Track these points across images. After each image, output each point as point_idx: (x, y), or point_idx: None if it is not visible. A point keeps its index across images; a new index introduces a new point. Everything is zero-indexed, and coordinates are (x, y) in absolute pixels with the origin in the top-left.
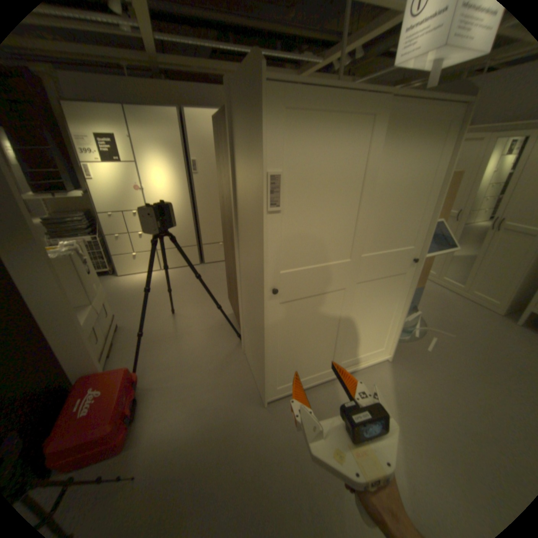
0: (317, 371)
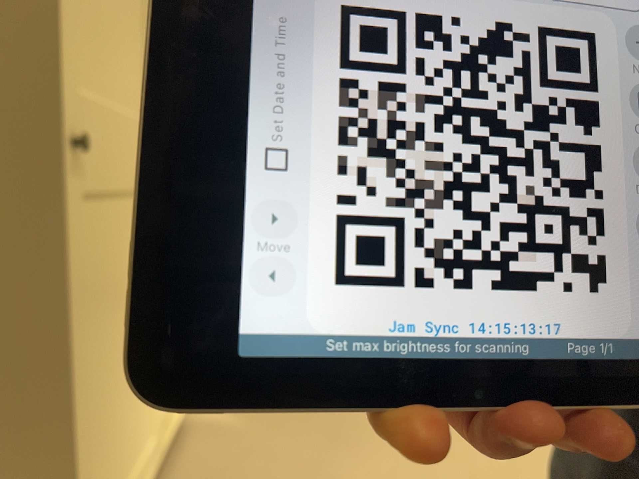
0: (132, 458)
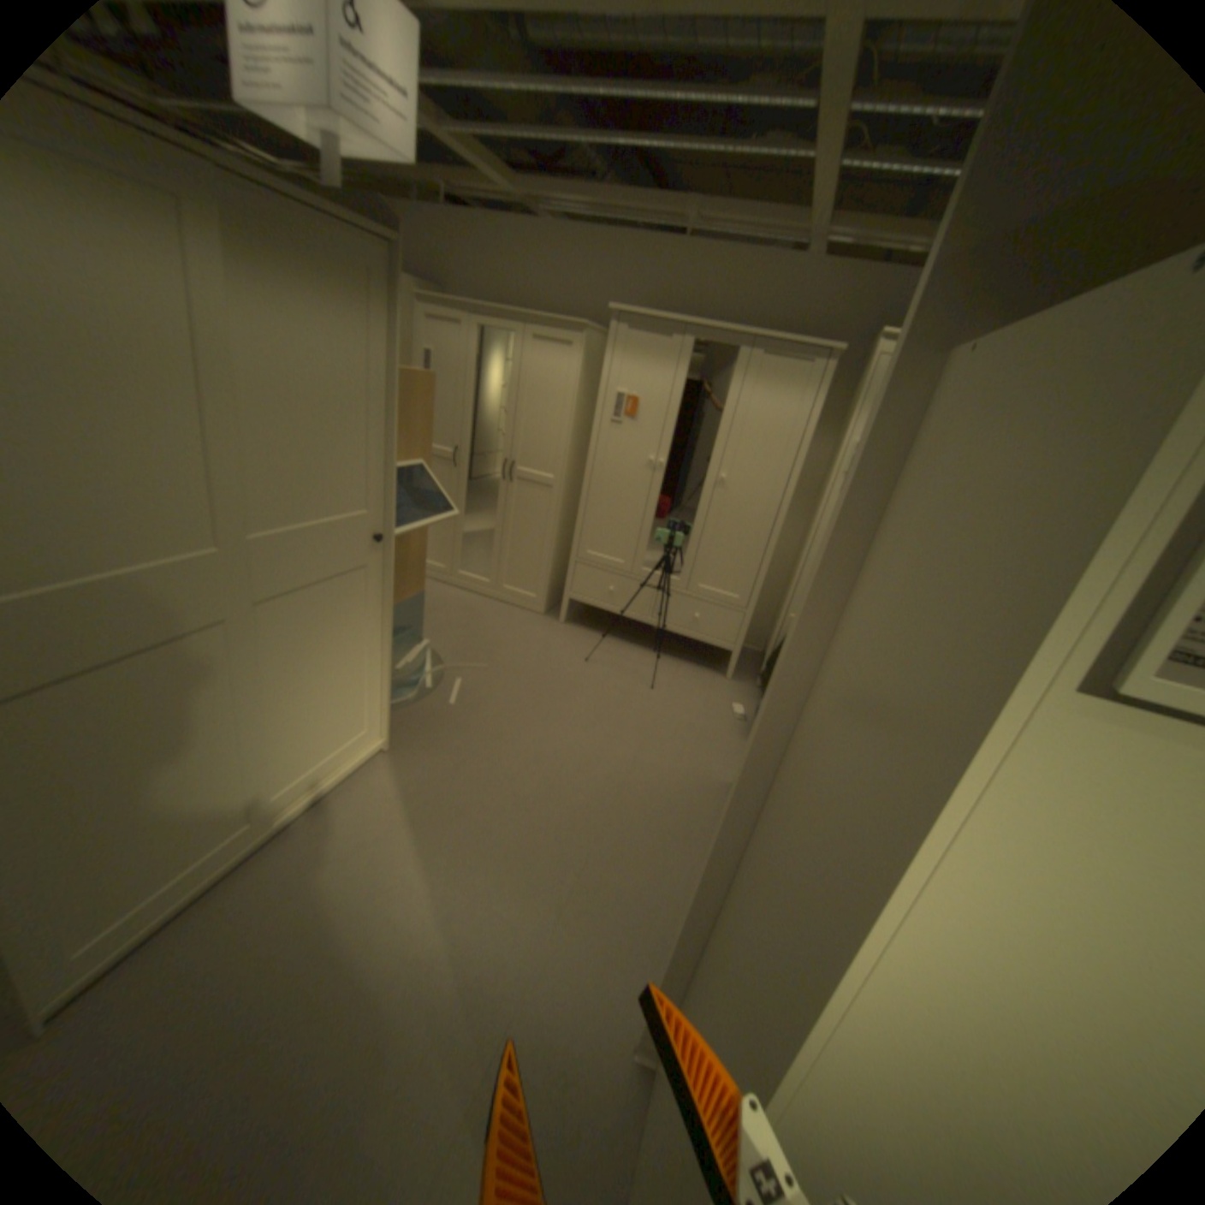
0: (207, 844)
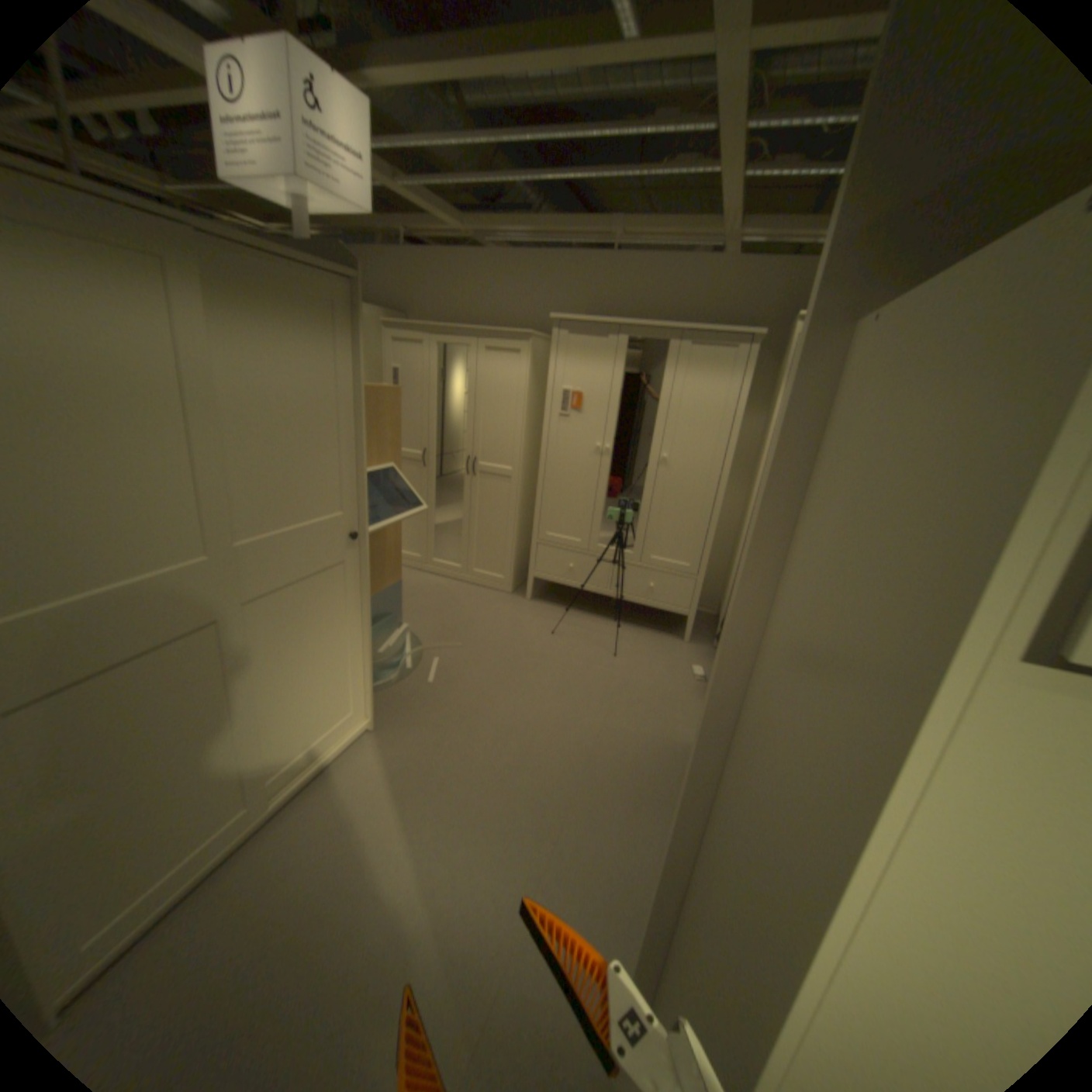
0: (205, 831)
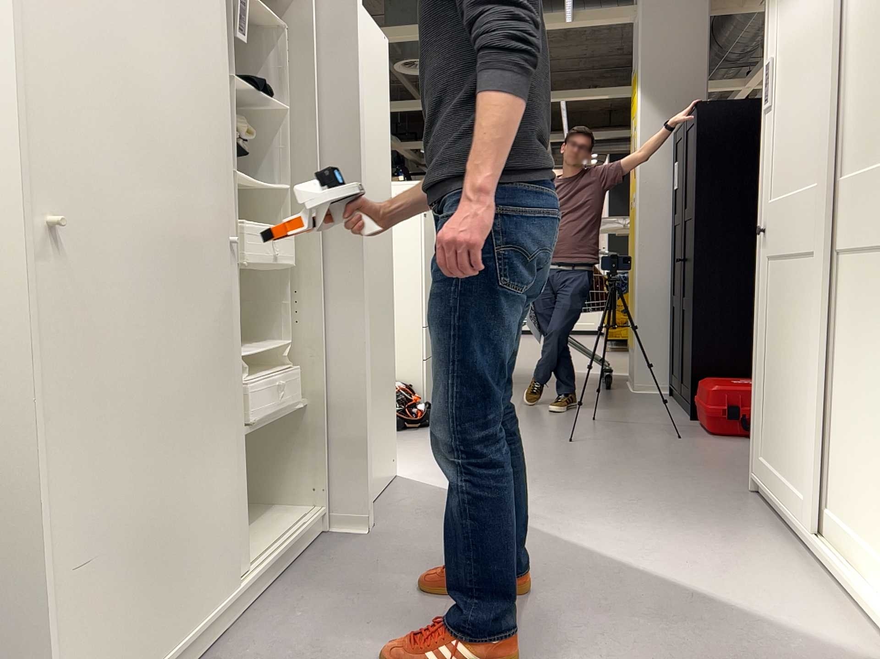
0: (787, 470)
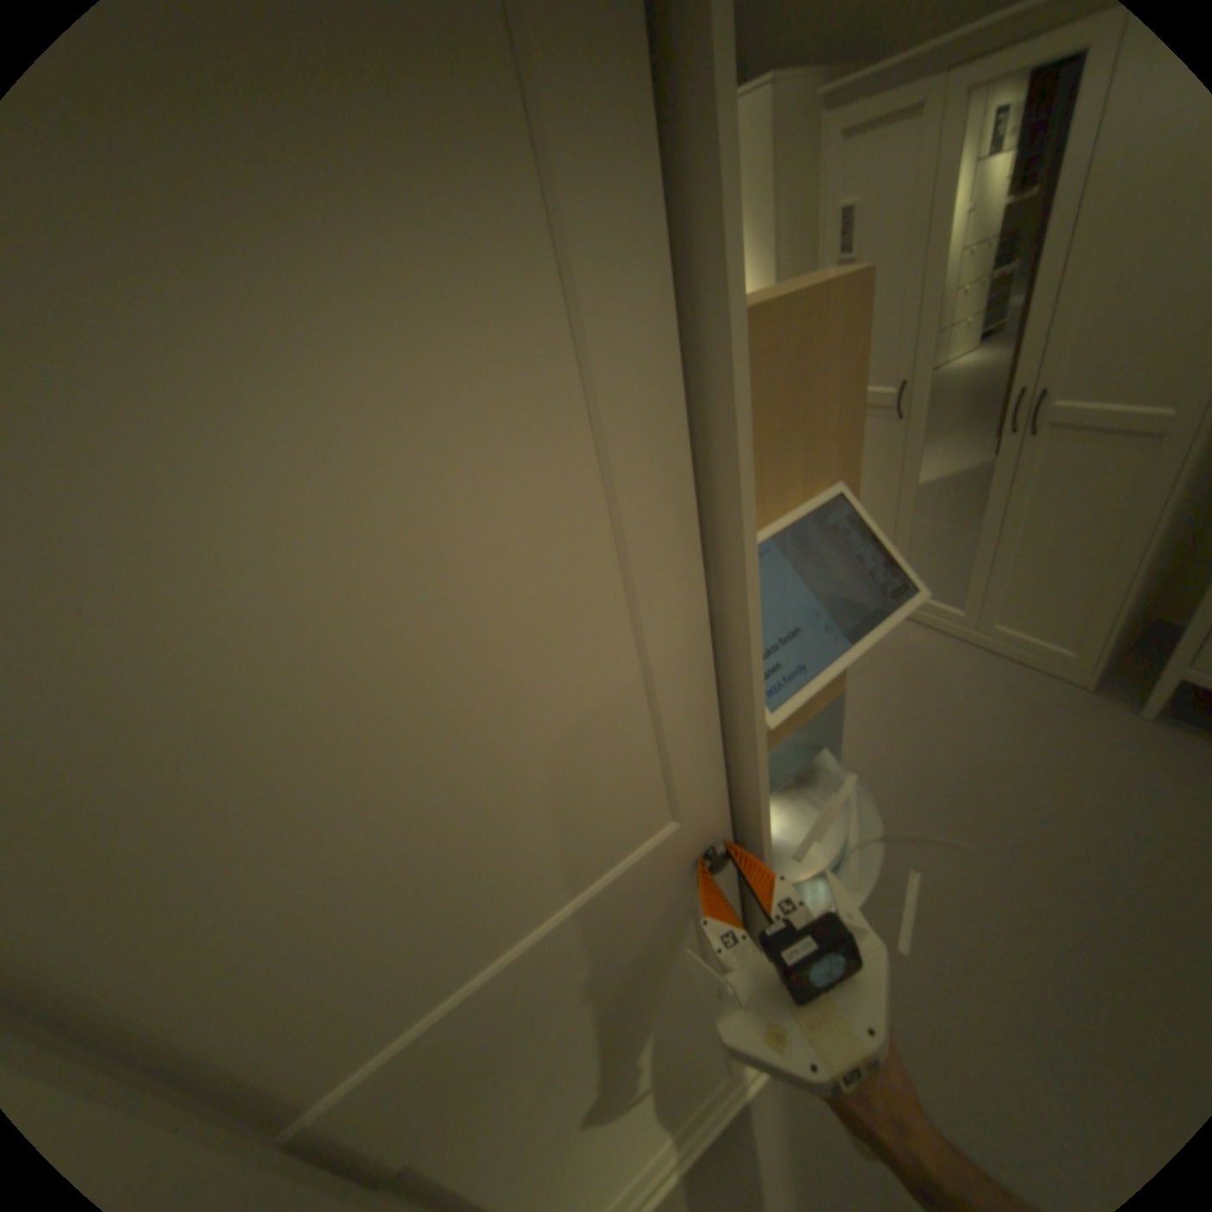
0: None
